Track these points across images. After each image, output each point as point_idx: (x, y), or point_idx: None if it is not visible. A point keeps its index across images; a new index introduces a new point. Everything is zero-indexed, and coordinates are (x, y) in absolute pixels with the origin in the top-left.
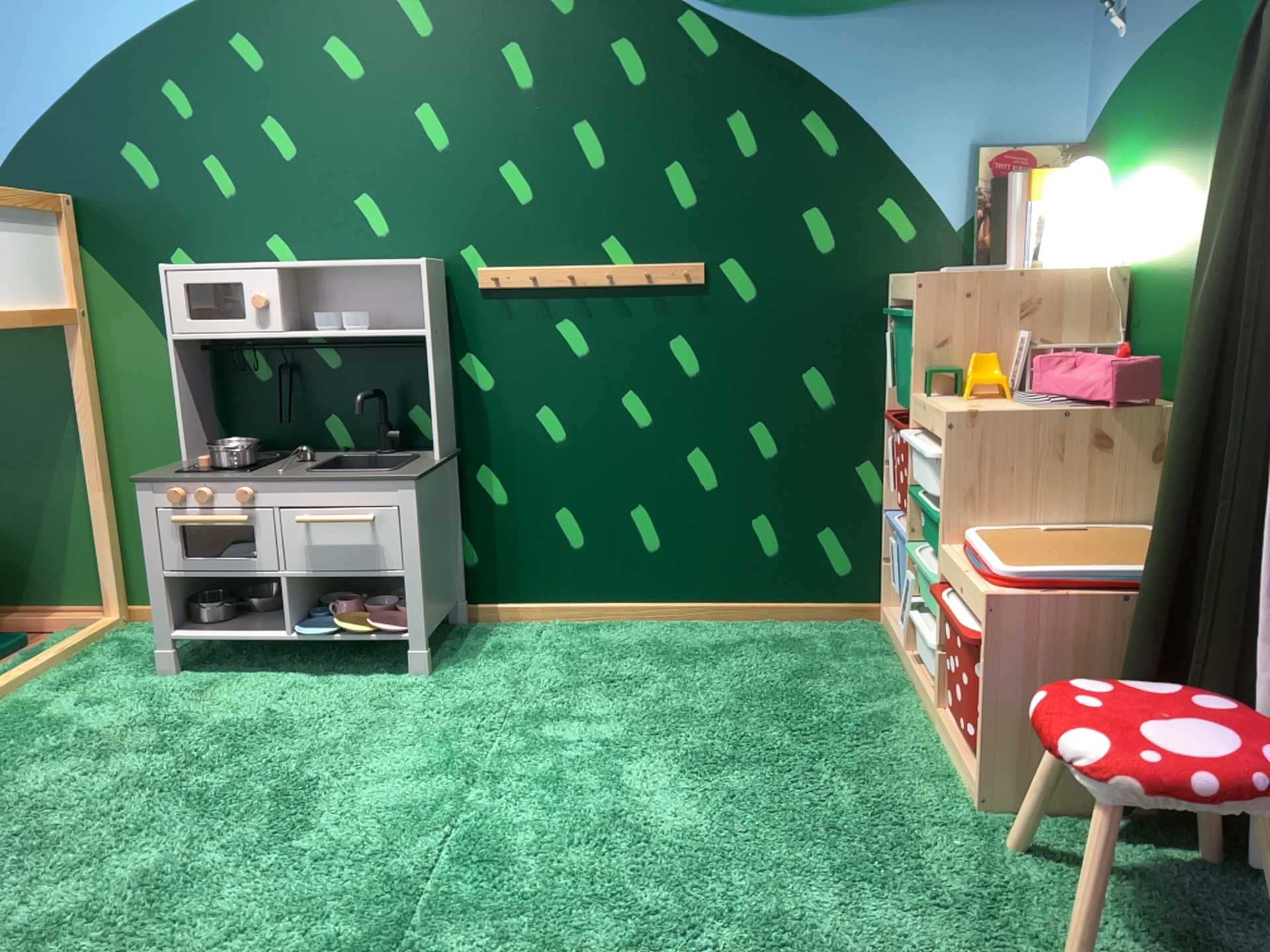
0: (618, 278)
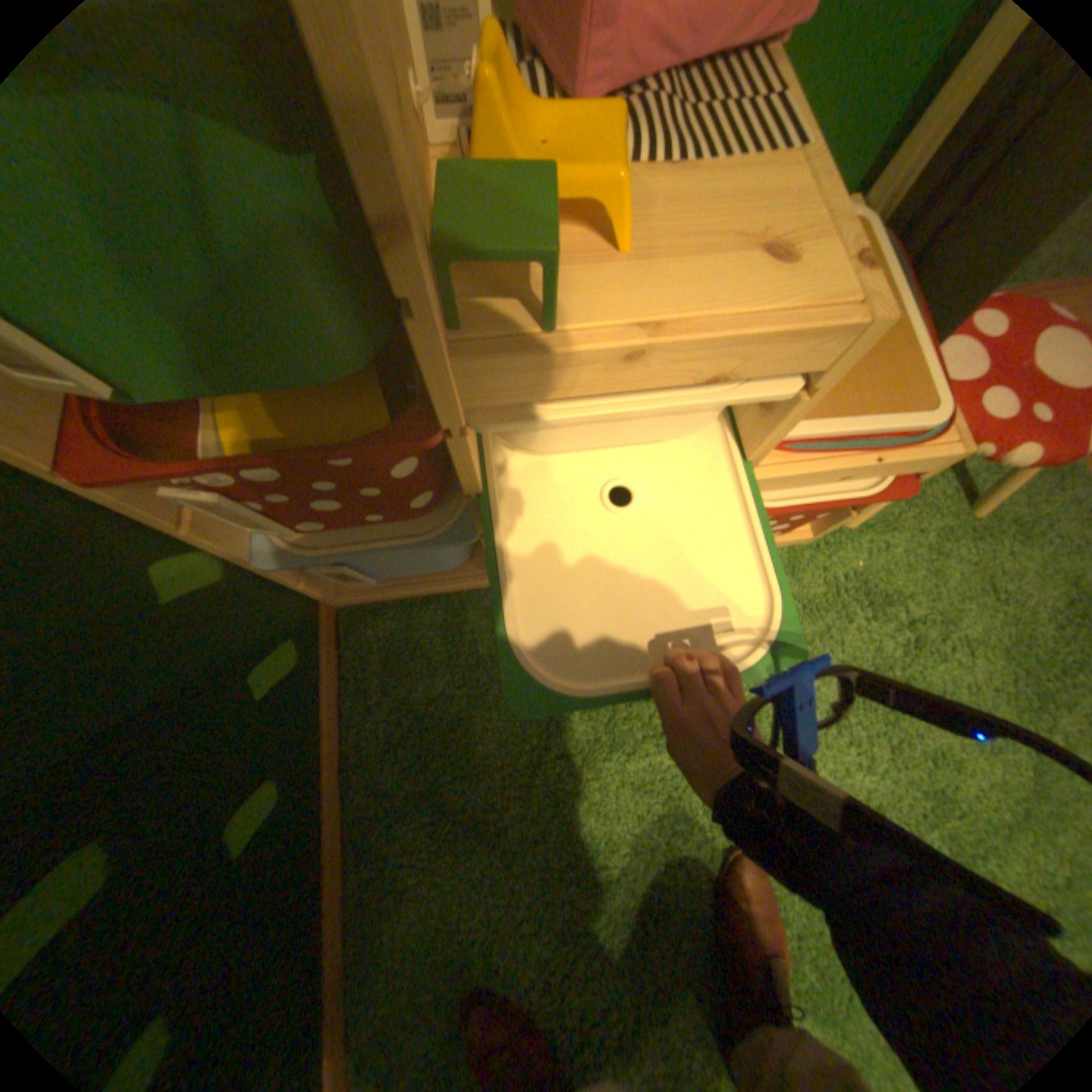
0: None
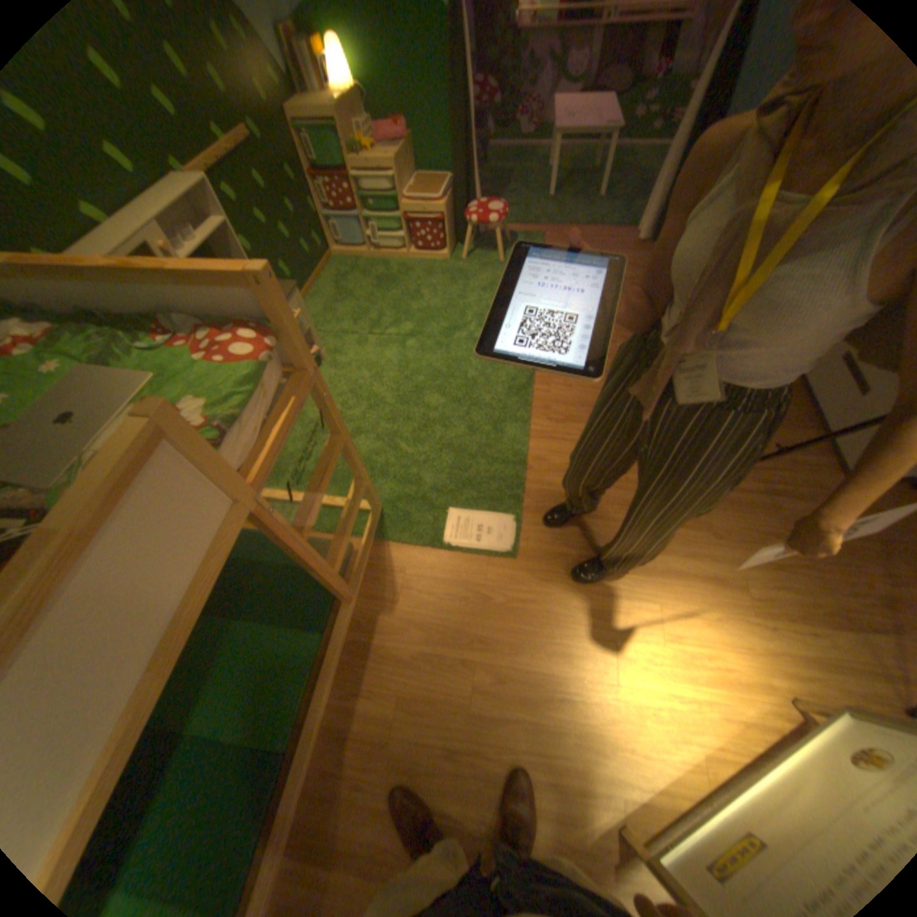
0: (226, 149)
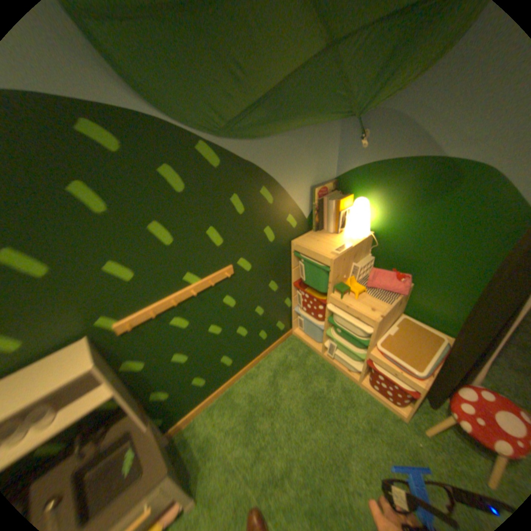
0: (198, 290)
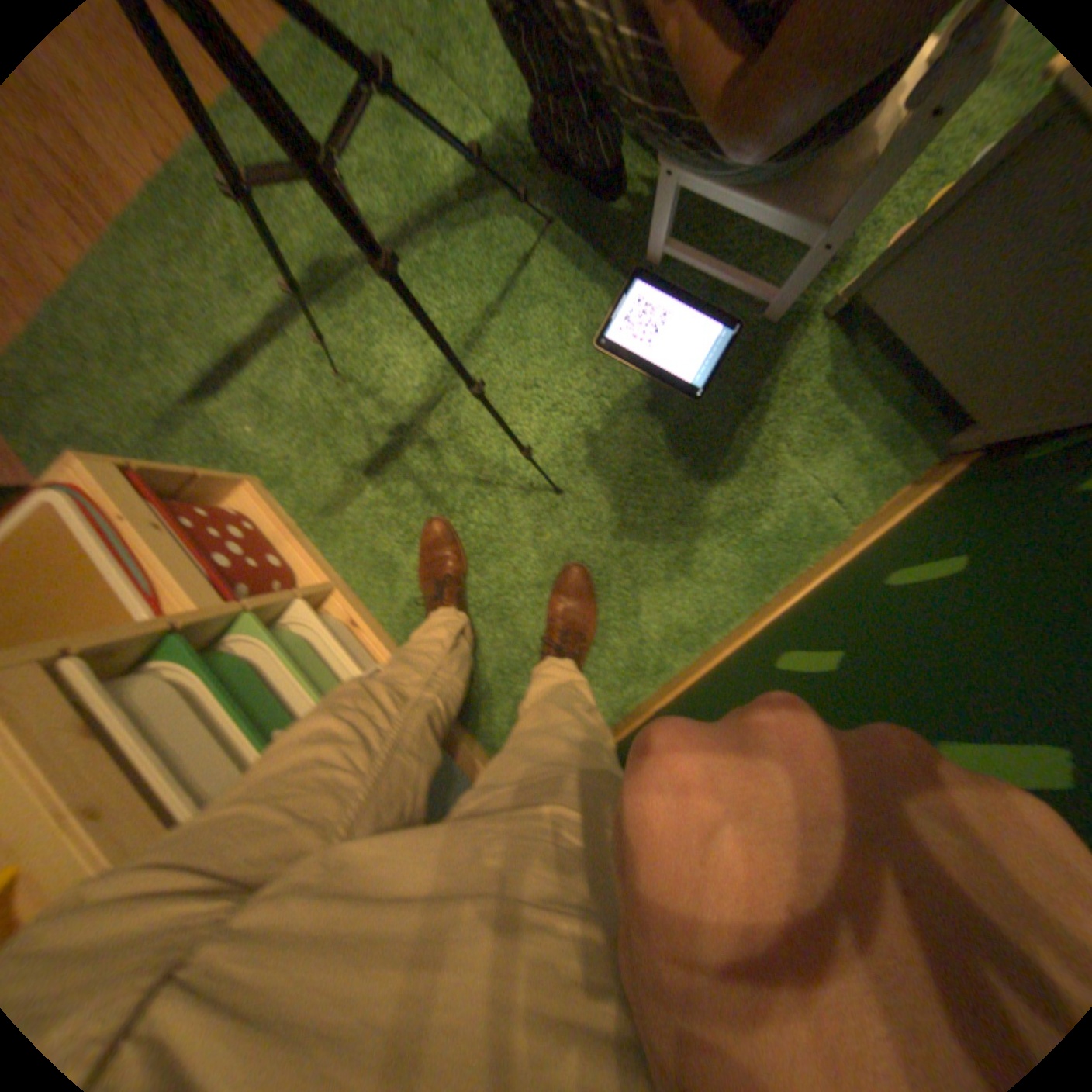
0: None
